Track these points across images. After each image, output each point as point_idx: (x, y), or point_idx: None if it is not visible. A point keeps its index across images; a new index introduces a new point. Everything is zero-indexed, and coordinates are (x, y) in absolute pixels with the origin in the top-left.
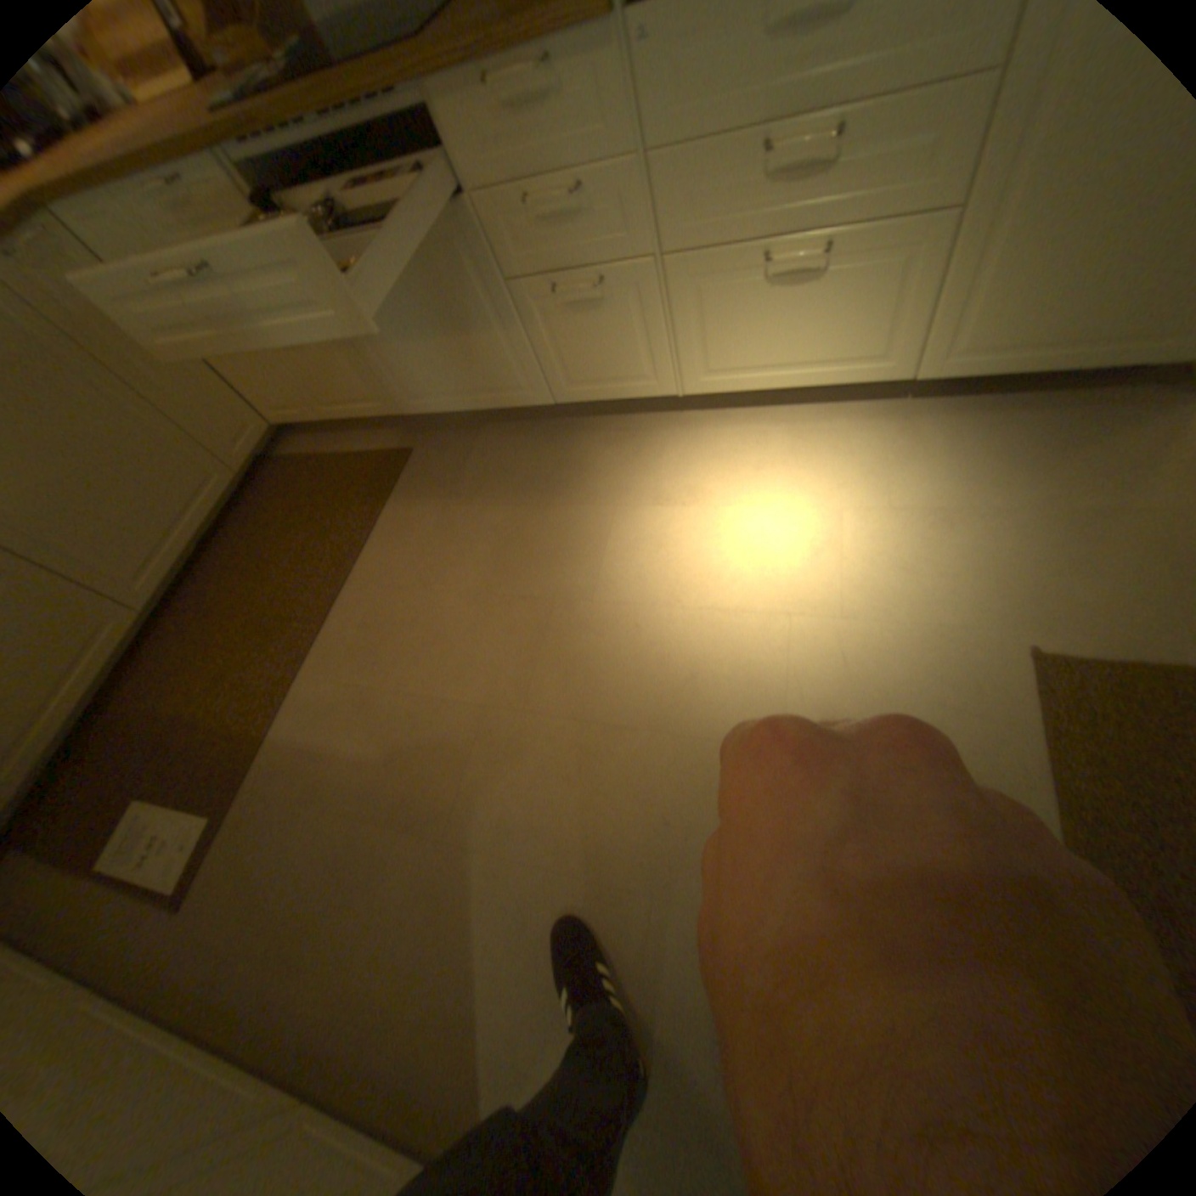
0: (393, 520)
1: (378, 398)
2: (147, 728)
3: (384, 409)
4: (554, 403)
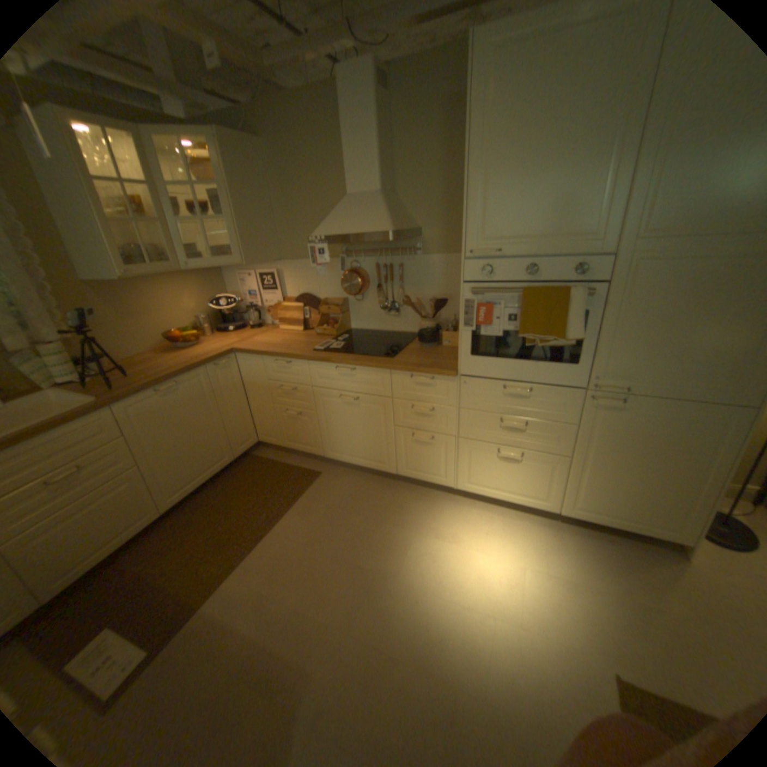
0: (303, 506)
1: (317, 447)
2: (133, 584)
3: (317, 452)
4: (396, 473)
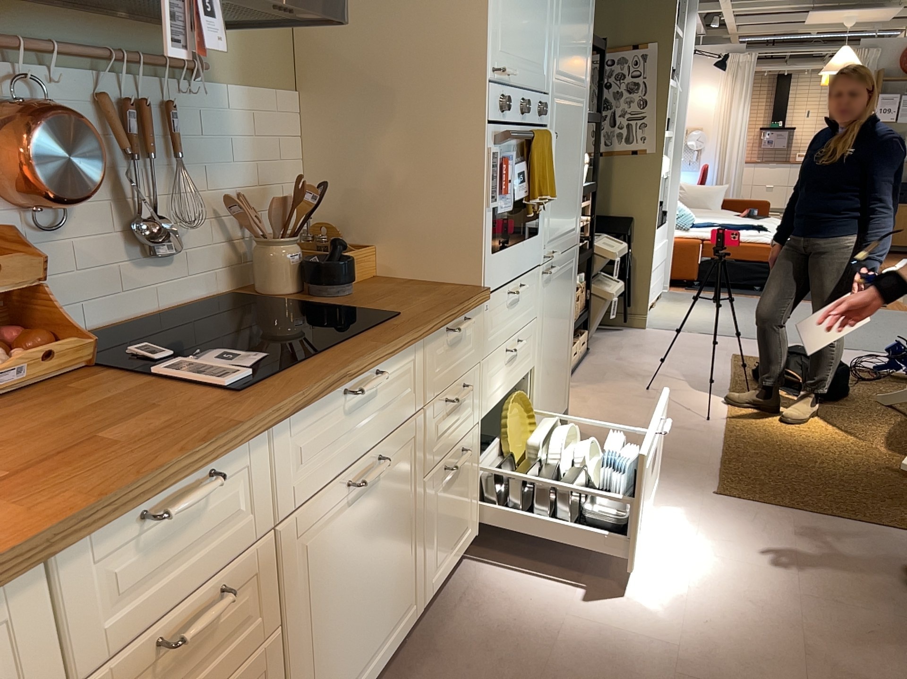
0: None
1: None
2: None
3: None
4: (418, 611)
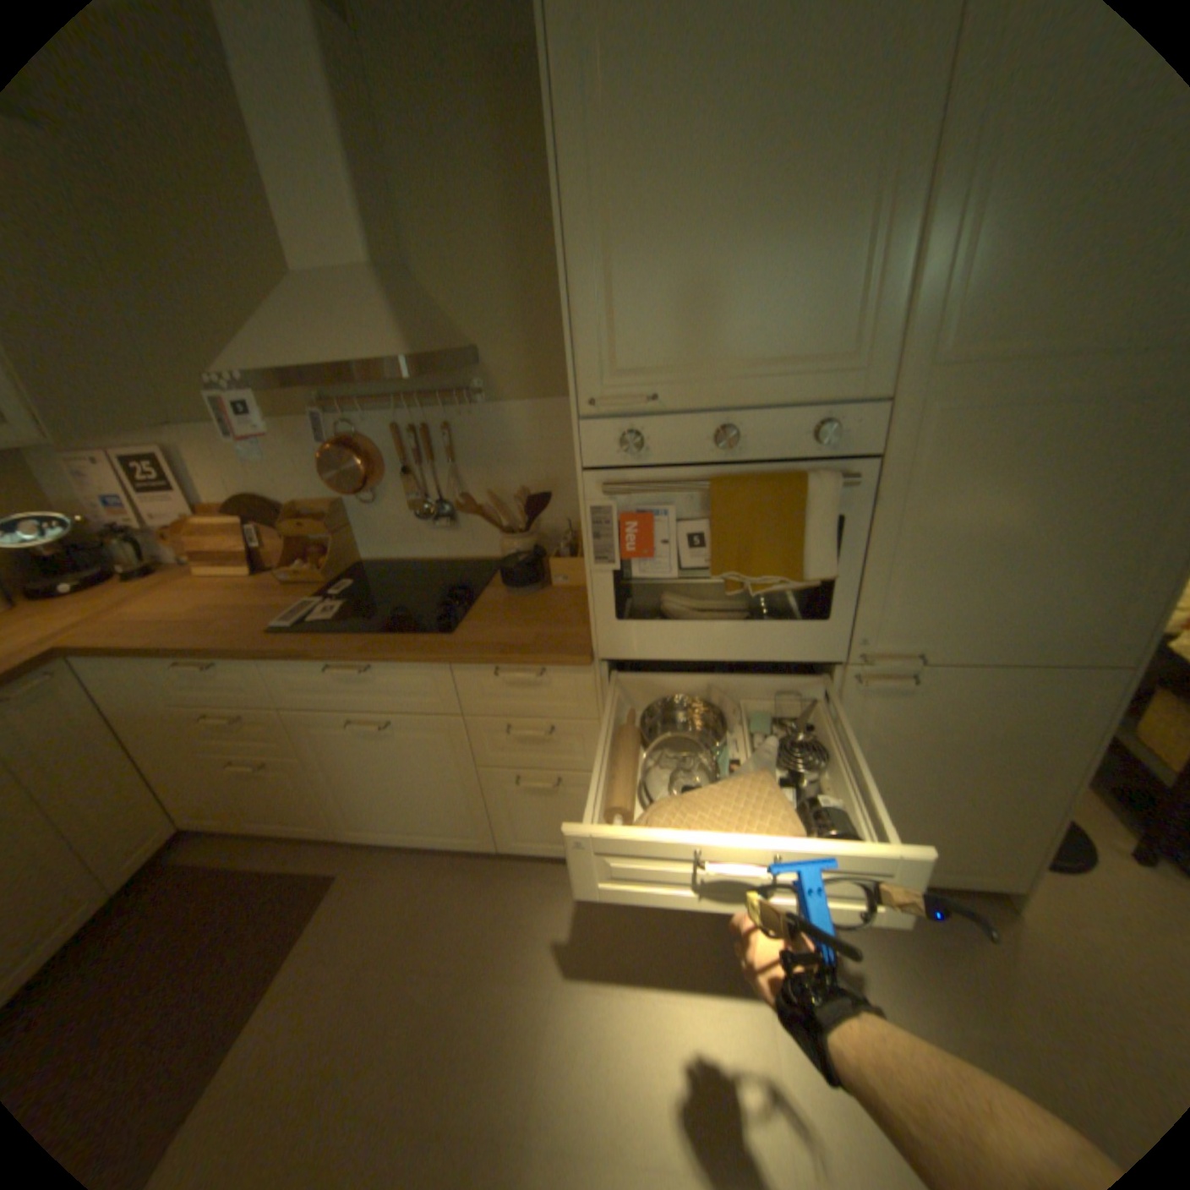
0: (293, 983)
1: (315, 825)
2: None
3: (318, 834)
4: (495, 851)
